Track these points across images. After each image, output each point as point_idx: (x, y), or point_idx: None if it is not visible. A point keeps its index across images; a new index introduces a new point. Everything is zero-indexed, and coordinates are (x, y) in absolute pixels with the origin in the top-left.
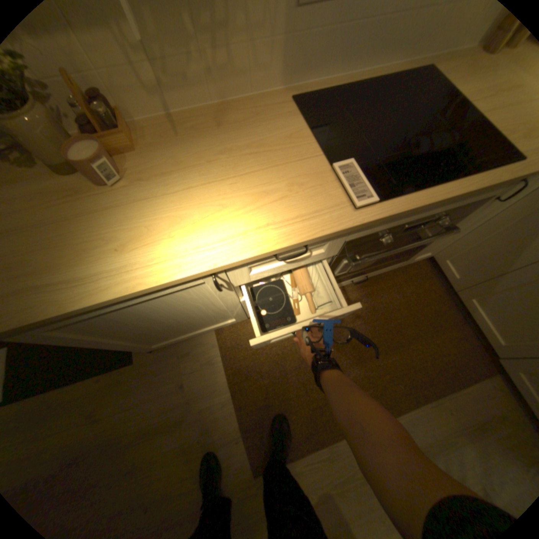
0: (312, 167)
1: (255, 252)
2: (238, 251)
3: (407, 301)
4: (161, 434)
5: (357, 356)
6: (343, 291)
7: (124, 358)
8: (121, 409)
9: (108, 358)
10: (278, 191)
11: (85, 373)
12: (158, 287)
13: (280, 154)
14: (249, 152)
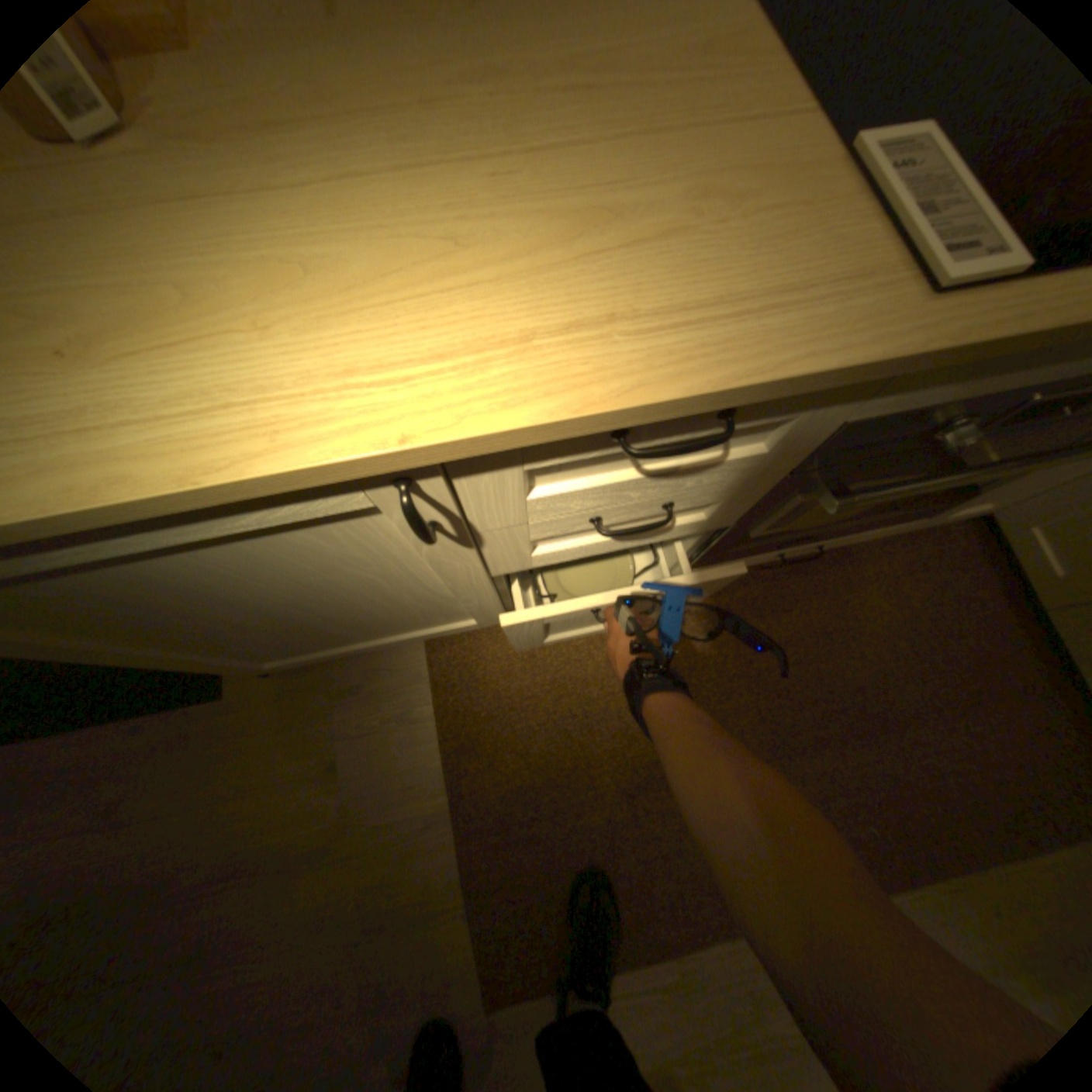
0: (782, 140)
1: (558, 406)
2: (494, 397)
3: (912, 621)
4: (273, 877)
5: (772, 743)
6: (750, 576)
7: (204, 684)
8: (183, 804)
9: (165, 679)
10: (658, 207)
11: (108, 709)
12: (198, 501)
13: (673, 93)
14: (566, 82)
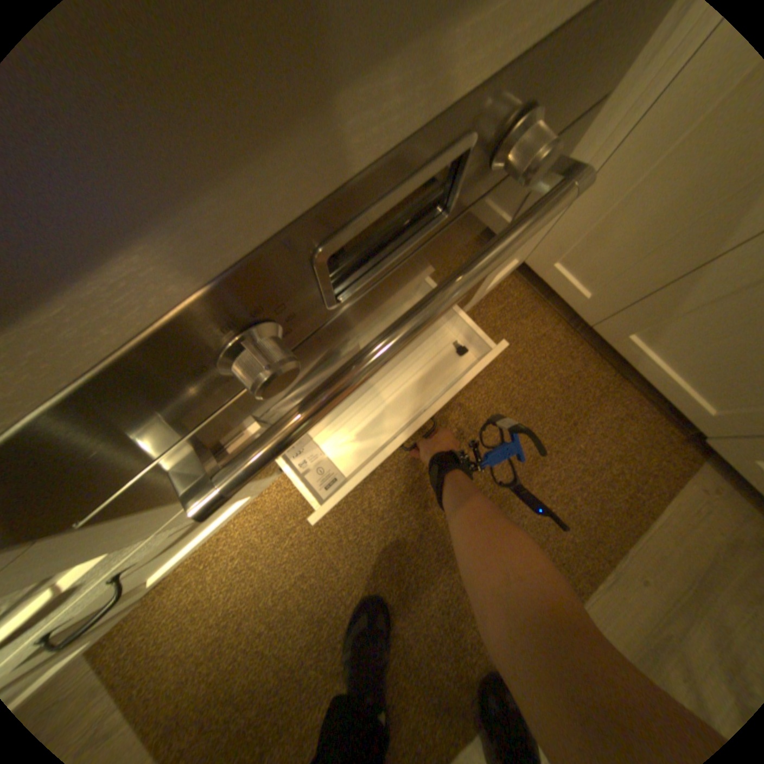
0: None
1: None
2: None
3: (500, 383)
4: None
5: (433, 554)
6: None
7: None
8: None
9: None
10: None
11: None
12: None
13: None
14: None
